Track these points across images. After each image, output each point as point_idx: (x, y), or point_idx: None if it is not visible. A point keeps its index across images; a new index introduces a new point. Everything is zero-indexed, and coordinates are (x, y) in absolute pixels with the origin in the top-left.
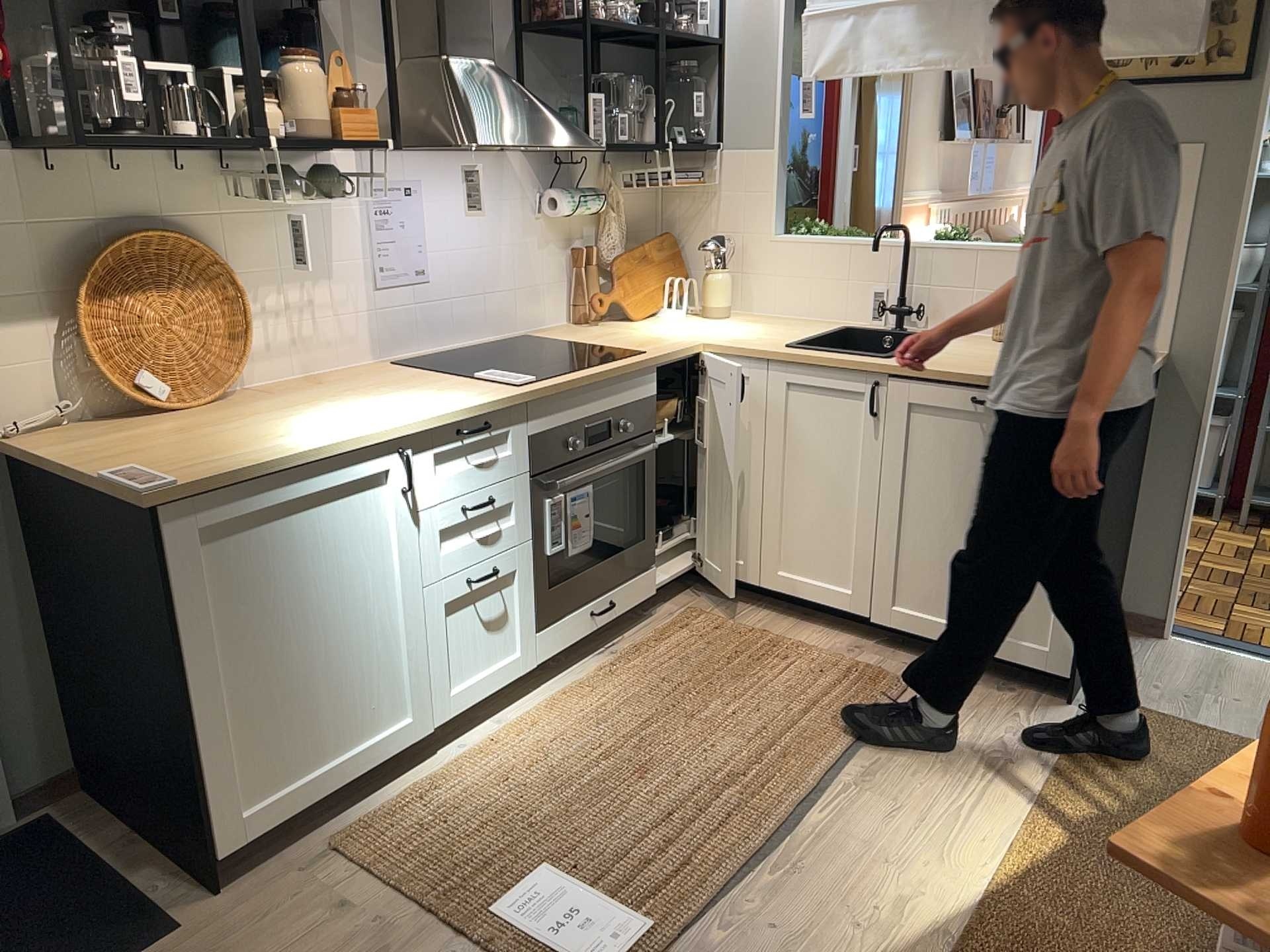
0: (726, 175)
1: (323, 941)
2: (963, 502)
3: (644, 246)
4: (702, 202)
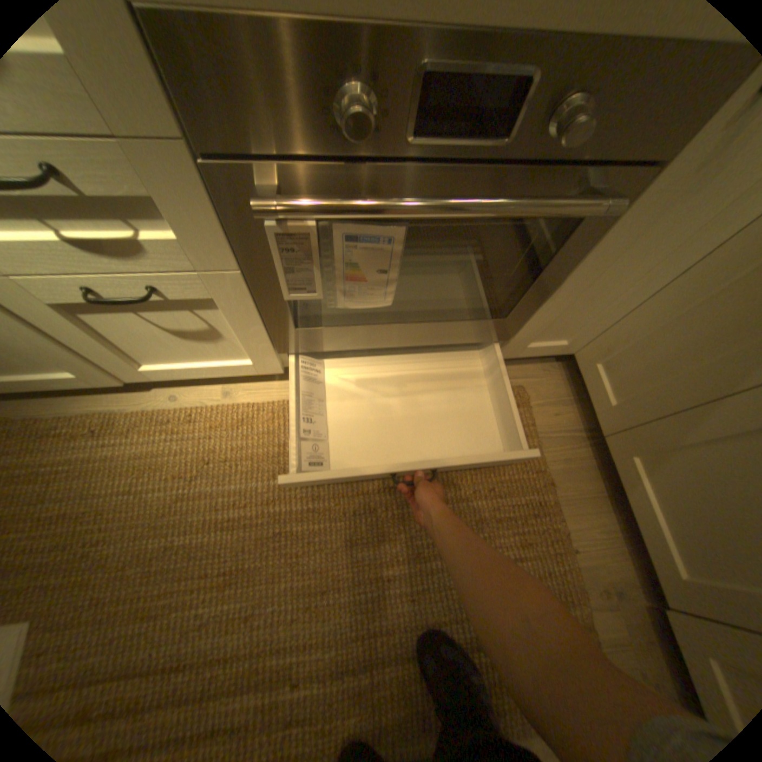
0: None
1: None
2: None
3: None
4: None
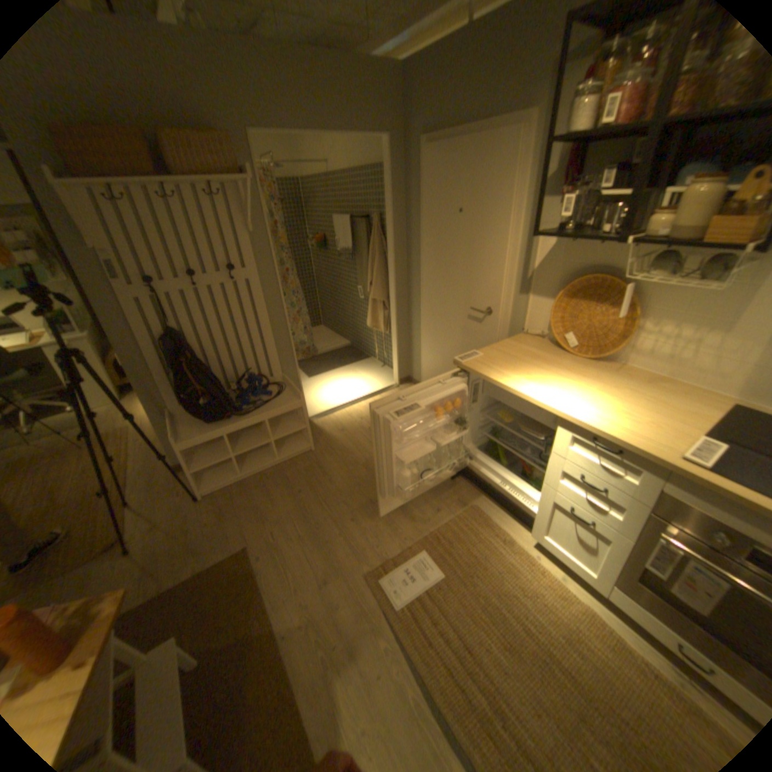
0: None
1: (424, 505)
2: None
3: None
4: None
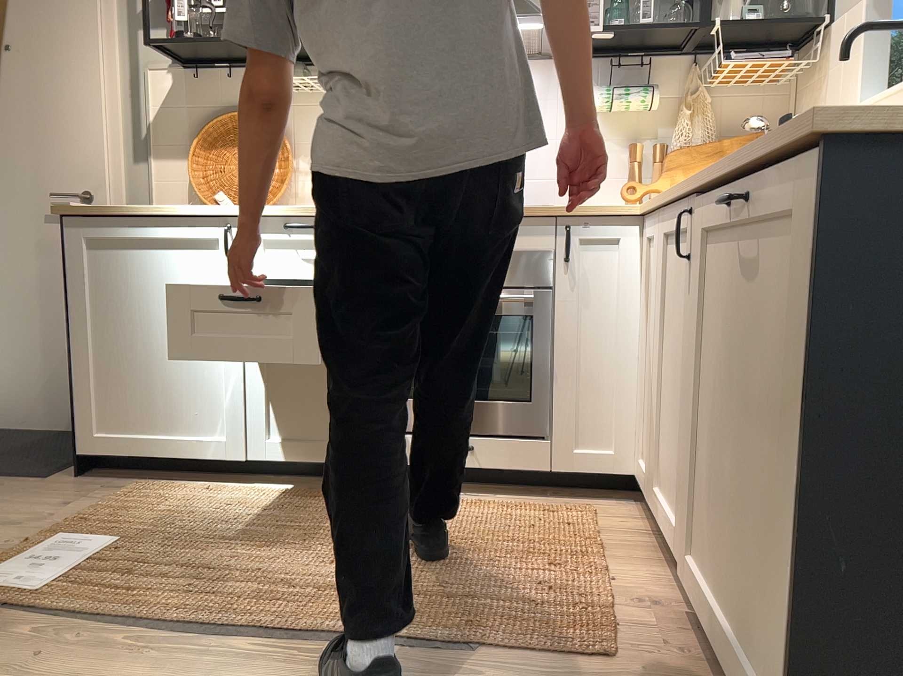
0: (830, 53)
1: (29, 510)
2: (735, 392)
3: (721, 144)
4: (813, 93)
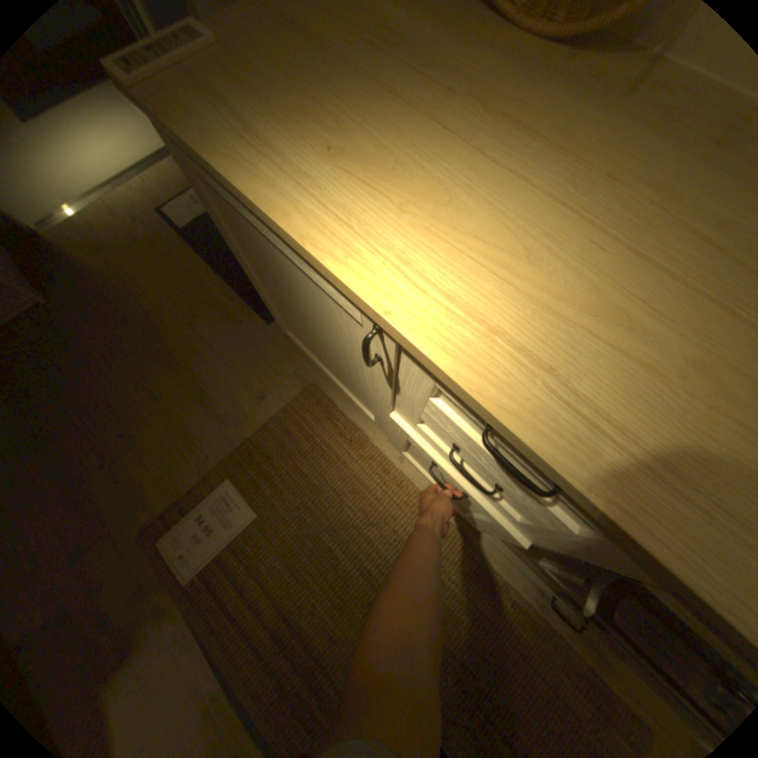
0: None
1: (238, 391)
2: None
3: None
4: None
